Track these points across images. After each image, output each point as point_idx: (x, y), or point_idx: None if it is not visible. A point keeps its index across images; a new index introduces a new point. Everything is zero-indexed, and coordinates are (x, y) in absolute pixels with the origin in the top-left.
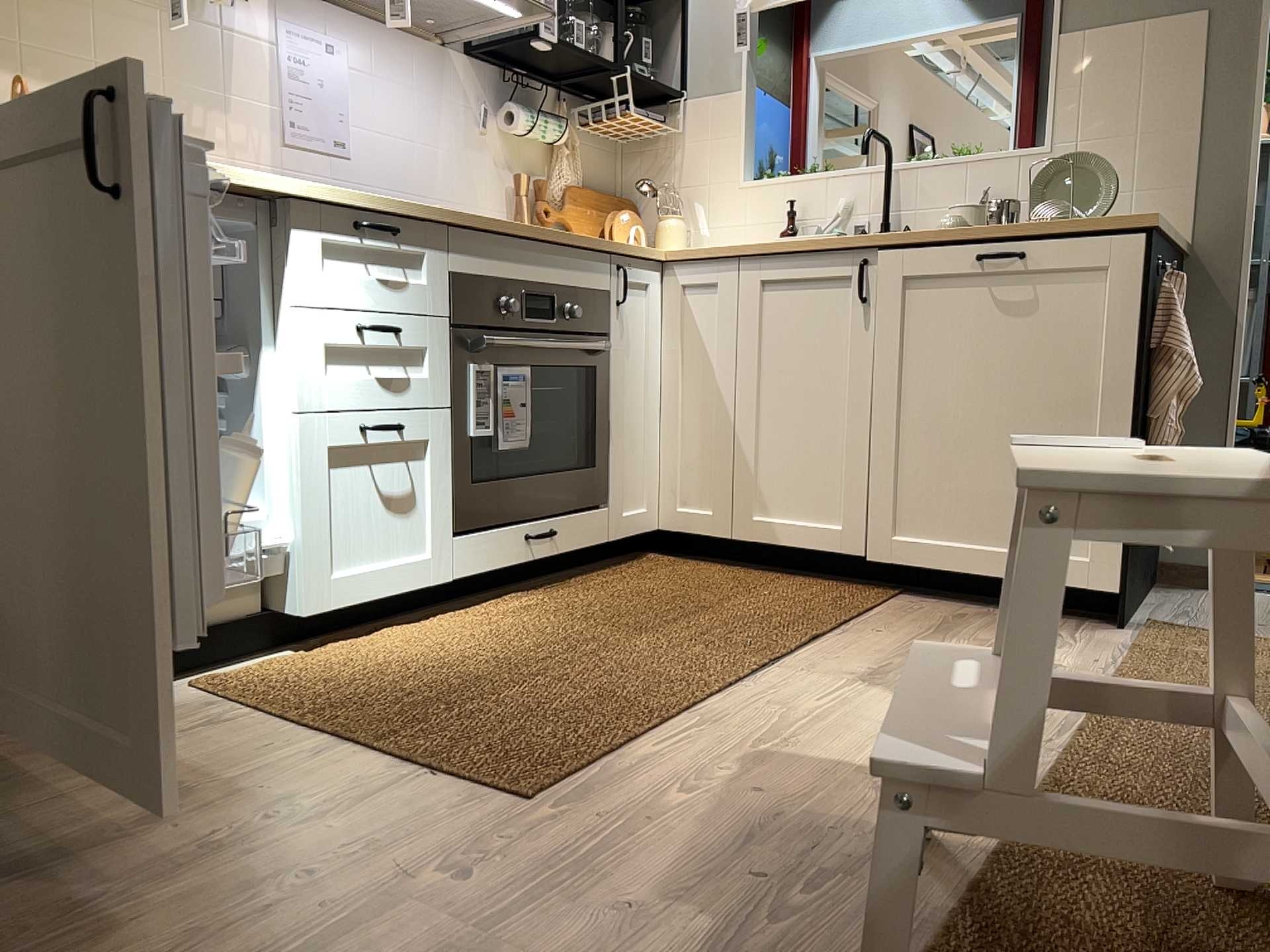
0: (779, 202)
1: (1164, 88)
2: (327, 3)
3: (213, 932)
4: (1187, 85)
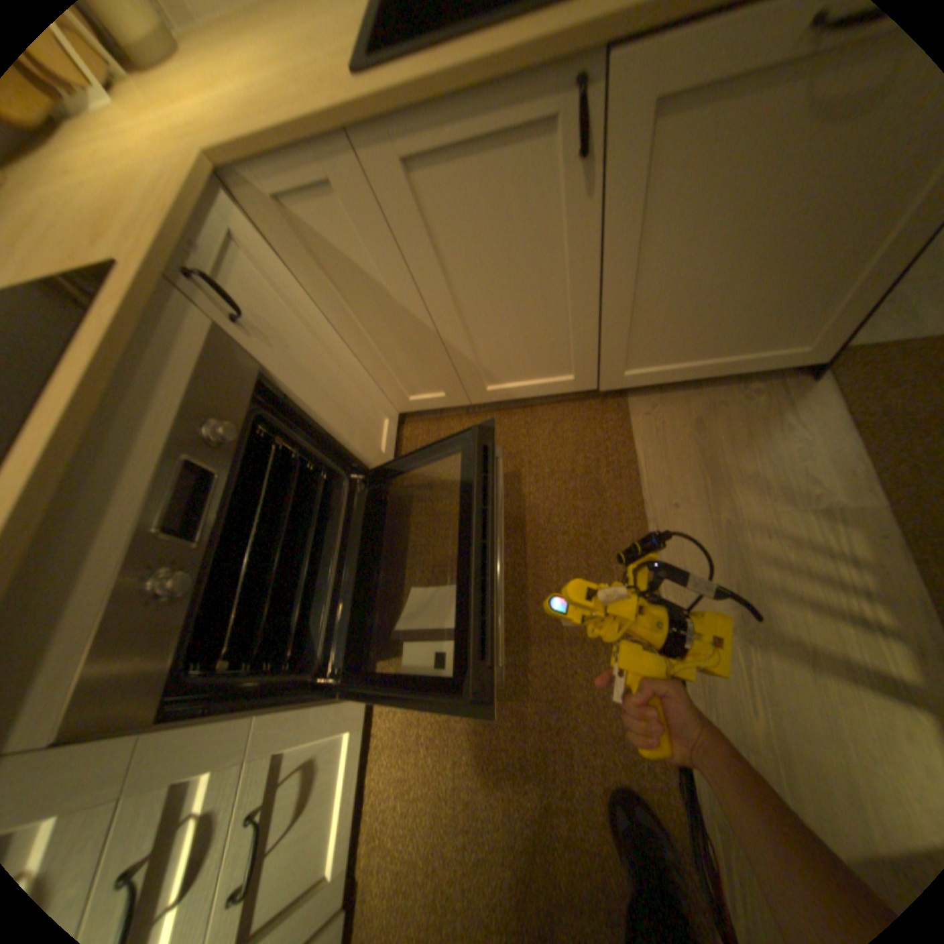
0: None
1: None
2: None
3: None
4: None
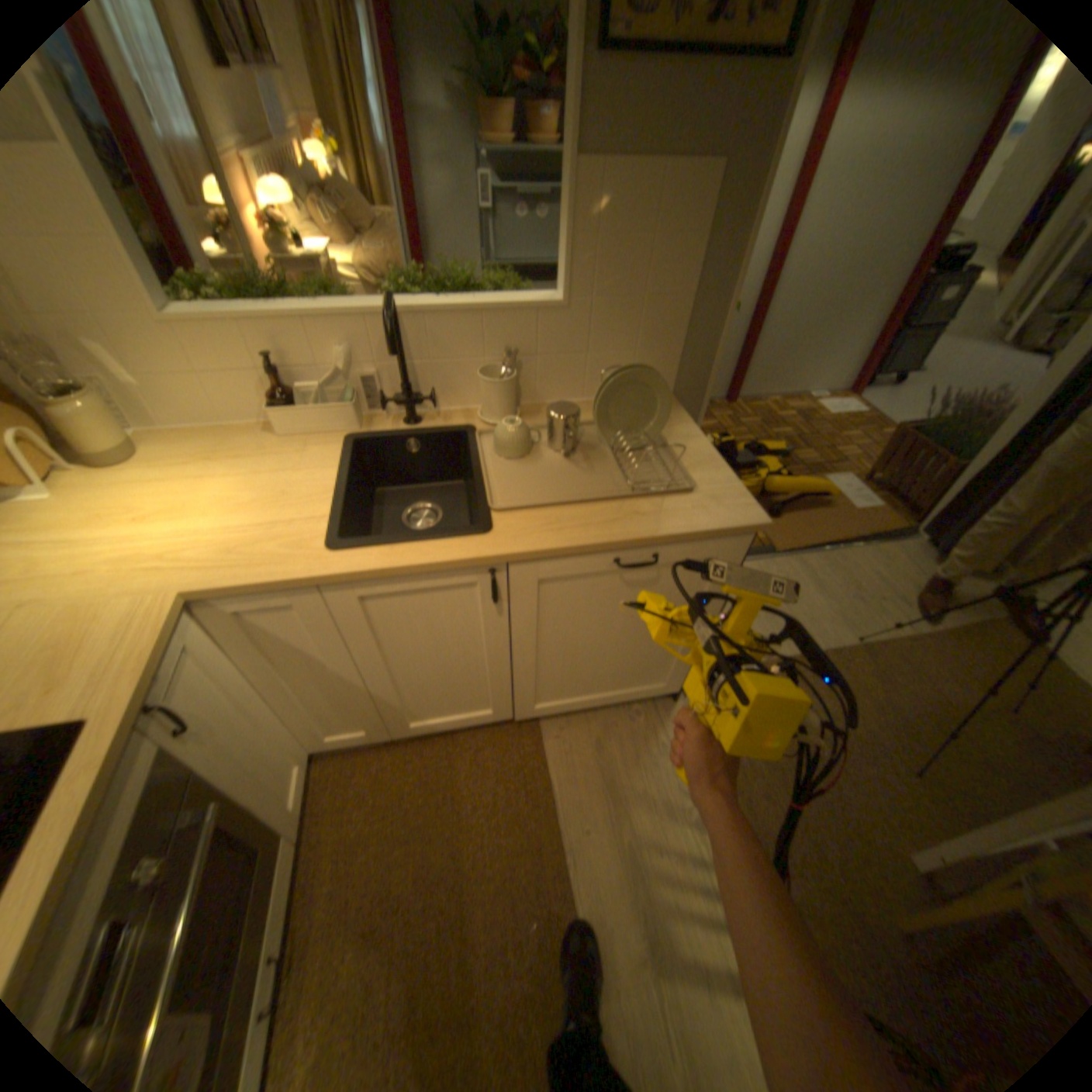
0: (235, 344)
1: (678, 246)
2: None
3: None
4: (697, 245)
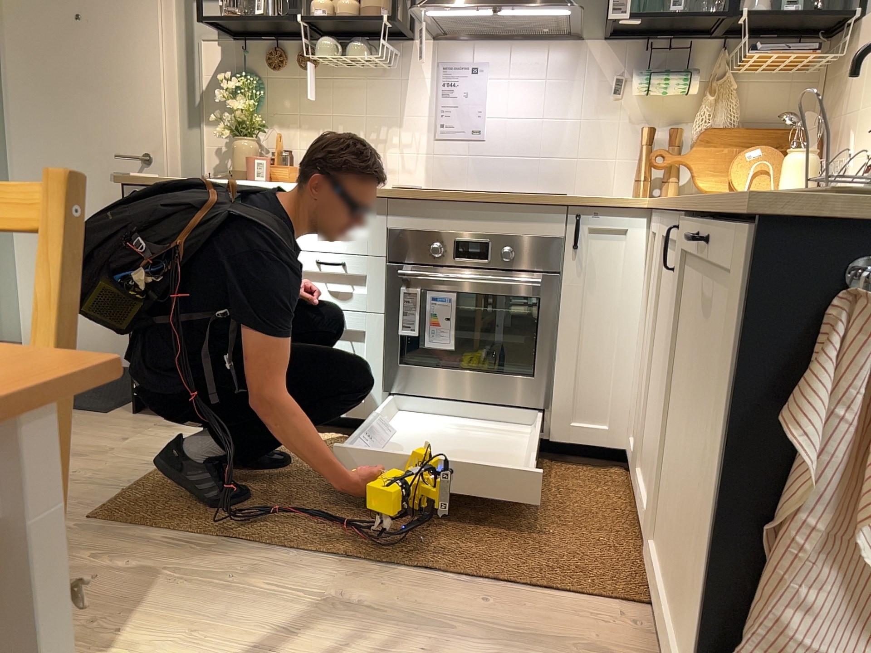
0: None
1: None
2: (472, 37)
3: None
4: None
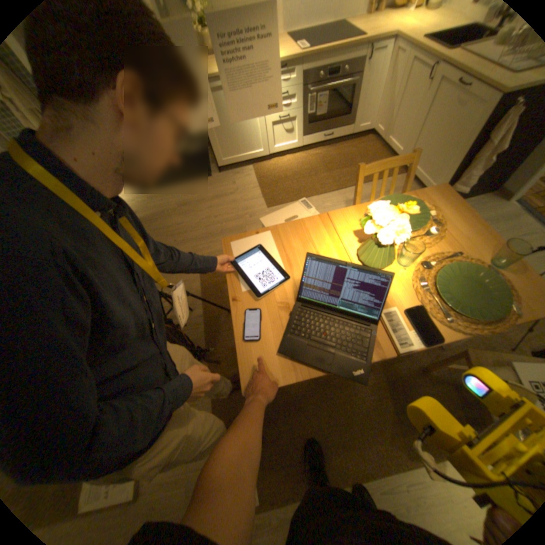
0: None
1: None
2: None
3: (227, 214)
4: None
